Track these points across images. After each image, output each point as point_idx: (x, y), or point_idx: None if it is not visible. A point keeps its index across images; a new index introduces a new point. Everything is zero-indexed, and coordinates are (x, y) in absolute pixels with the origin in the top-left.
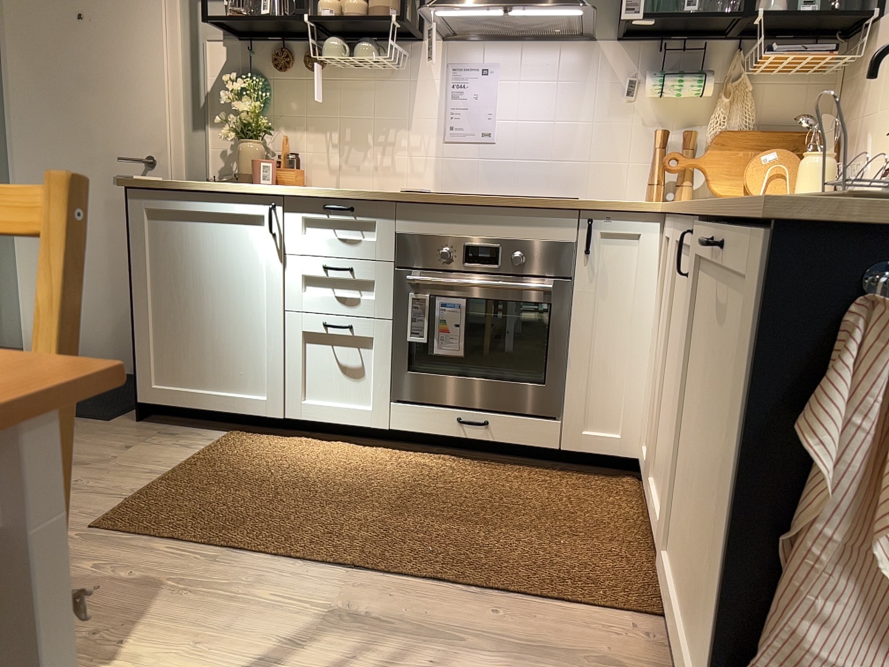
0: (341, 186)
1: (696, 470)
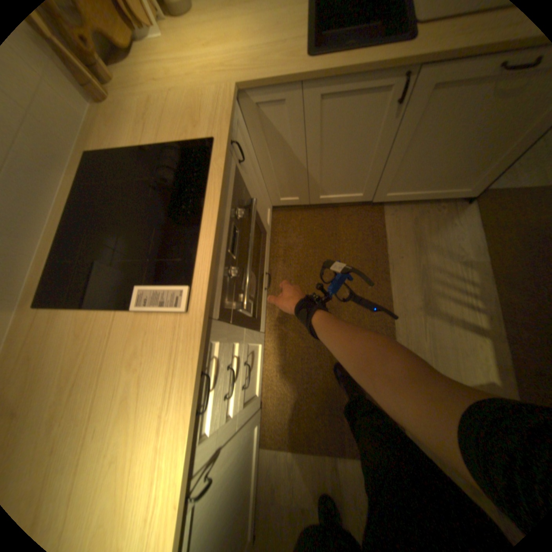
0: None
1: (445, 155)
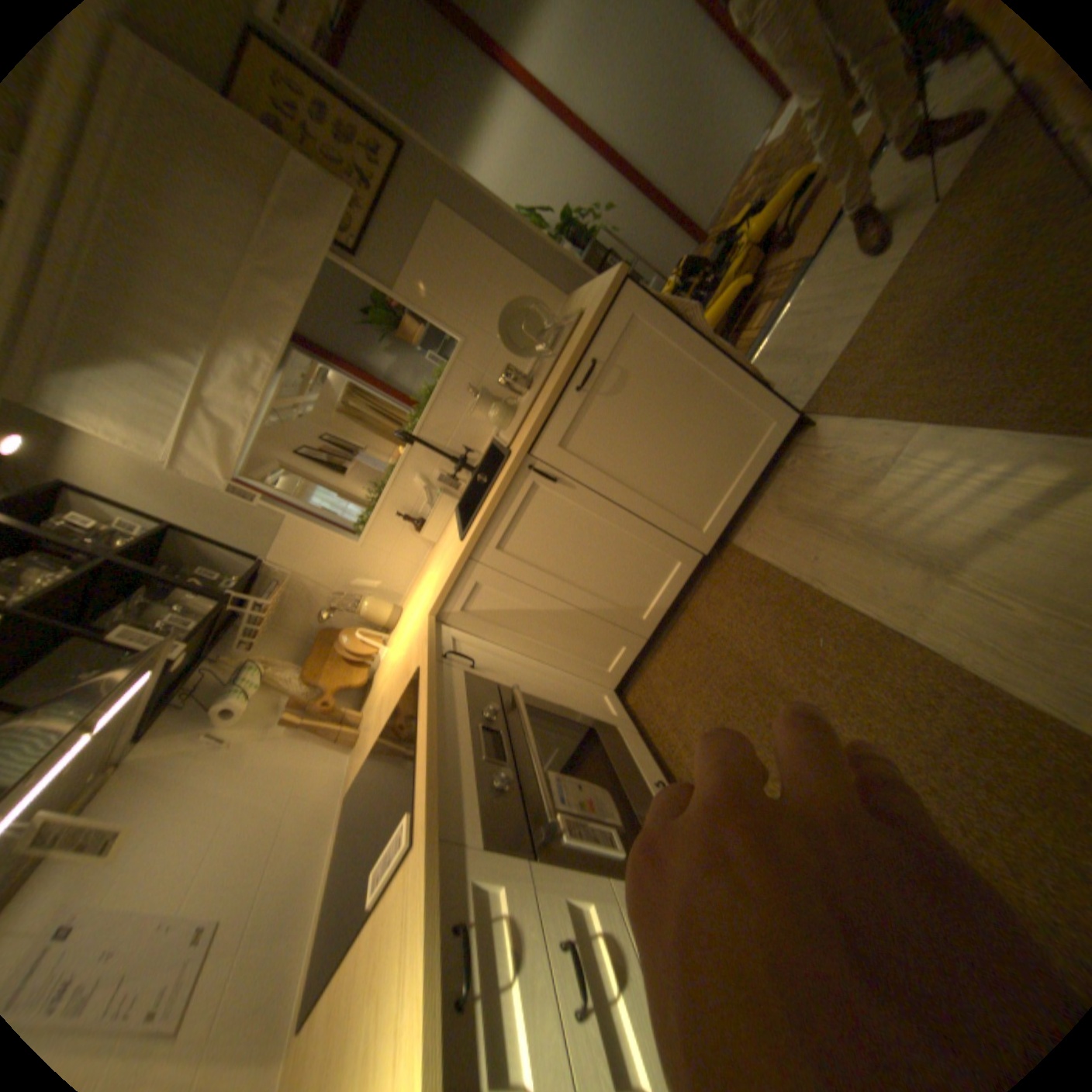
0: None
1: (679, 447)
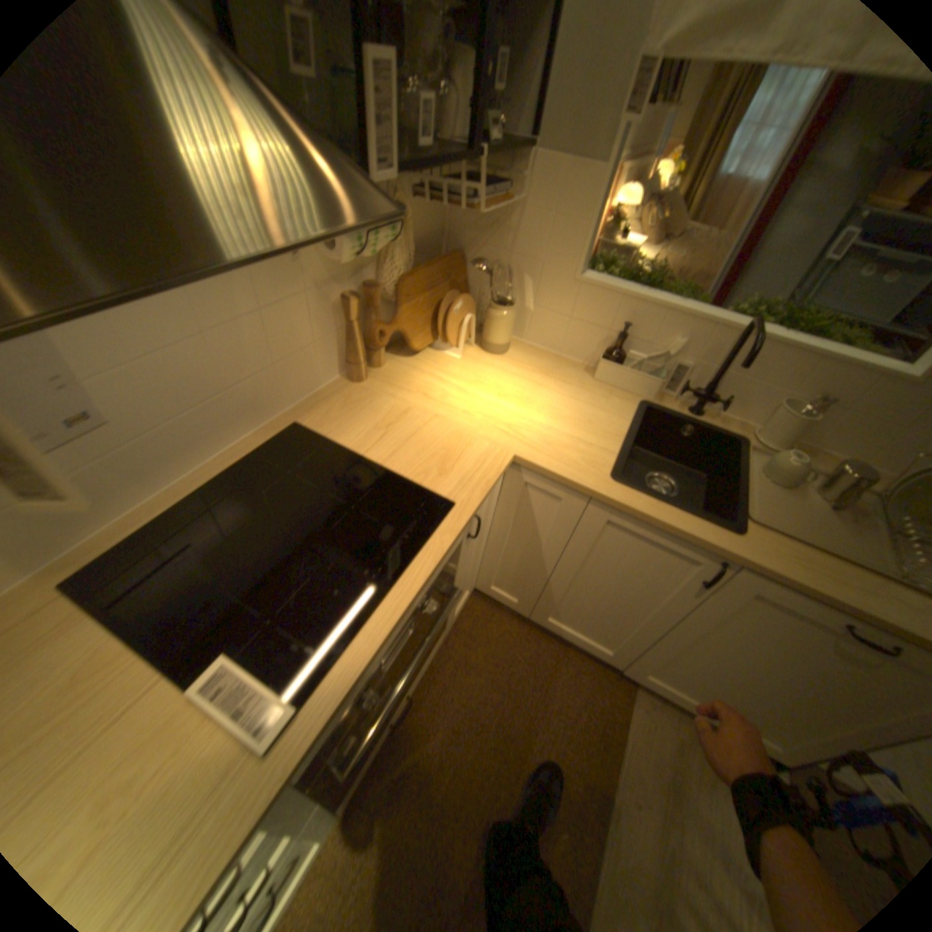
0: None
1: (752, 681)
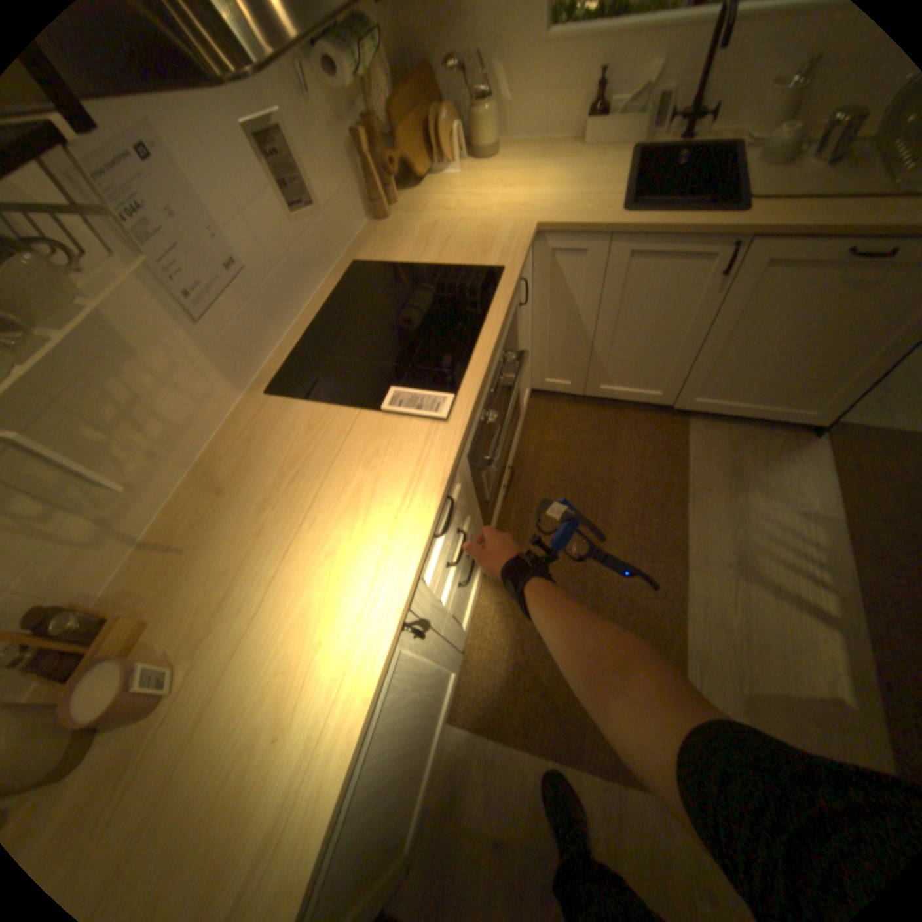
0: (131, 534)
1: (783, 354)
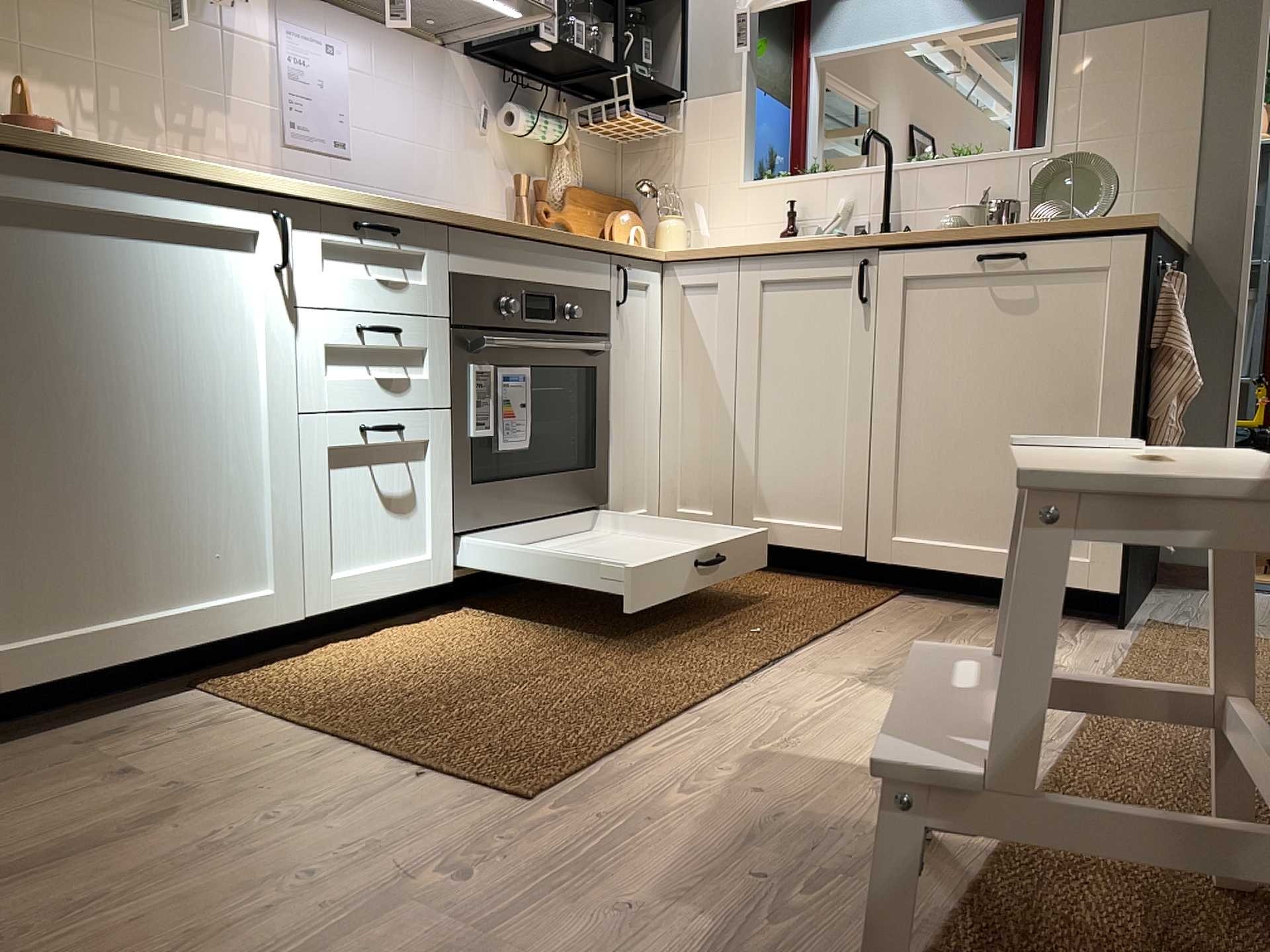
0: None
1: (980, 430)
